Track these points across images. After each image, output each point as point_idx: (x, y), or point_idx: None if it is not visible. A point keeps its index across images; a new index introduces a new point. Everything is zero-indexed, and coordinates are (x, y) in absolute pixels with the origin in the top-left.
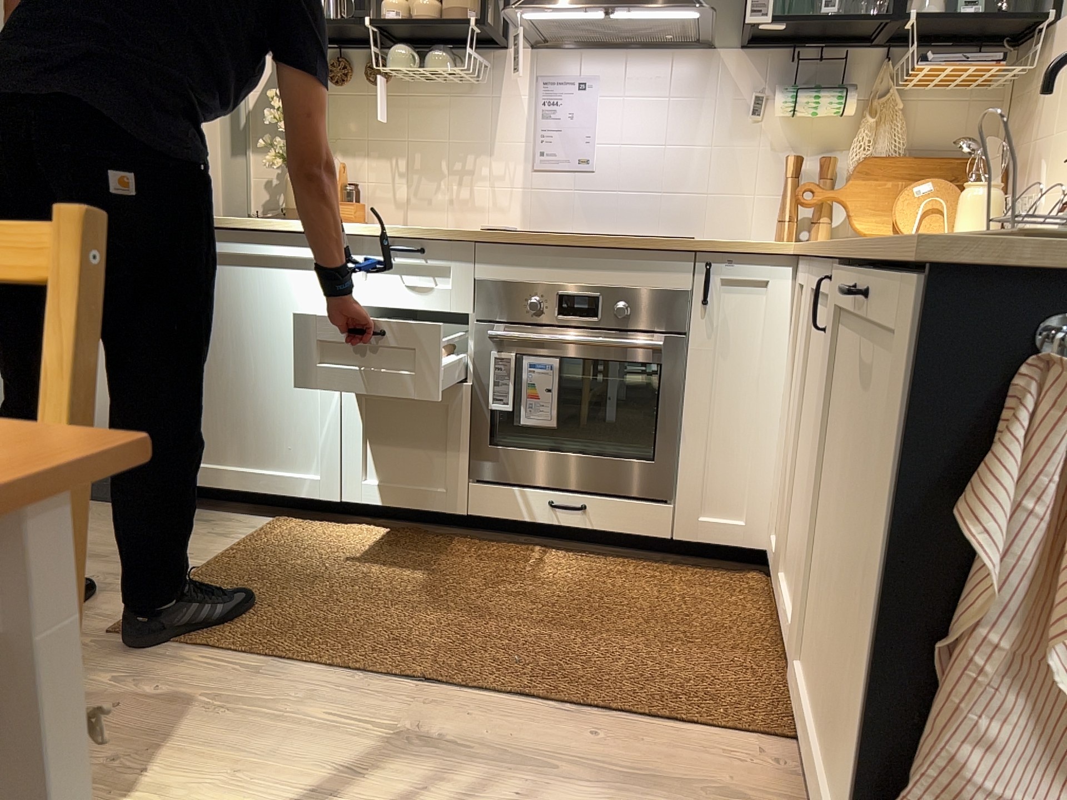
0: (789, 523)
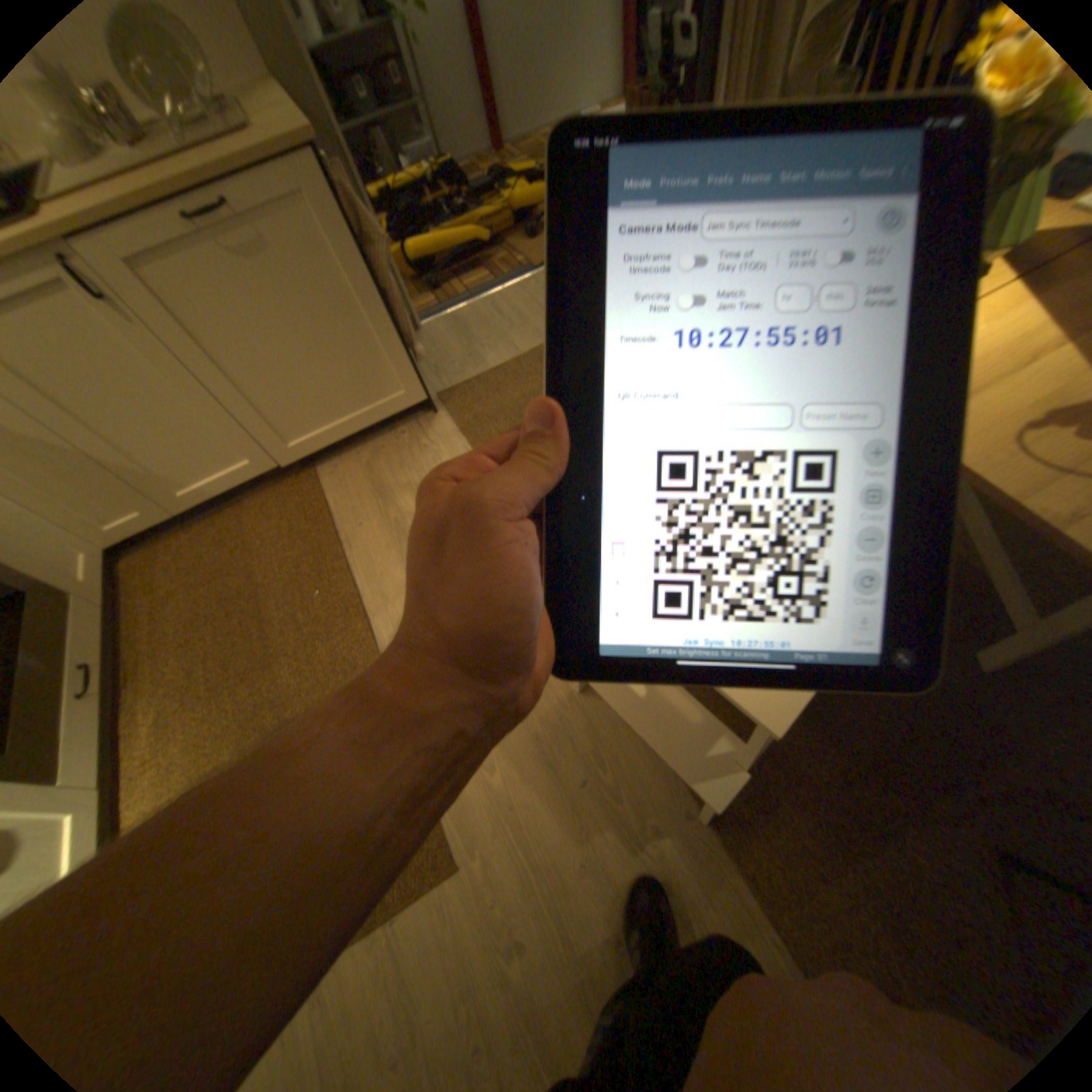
0: (145, 475)
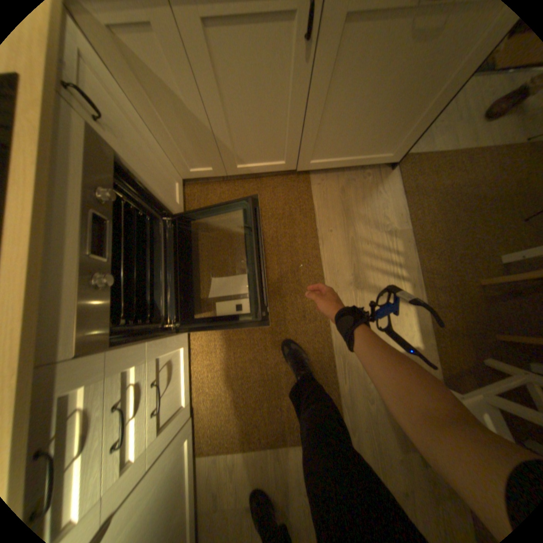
0: (231, 151)
